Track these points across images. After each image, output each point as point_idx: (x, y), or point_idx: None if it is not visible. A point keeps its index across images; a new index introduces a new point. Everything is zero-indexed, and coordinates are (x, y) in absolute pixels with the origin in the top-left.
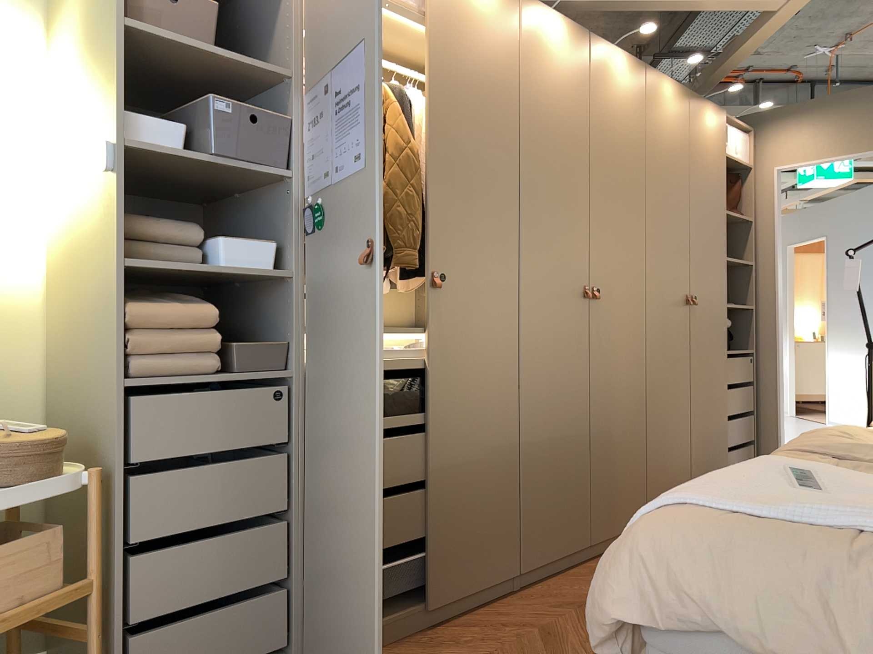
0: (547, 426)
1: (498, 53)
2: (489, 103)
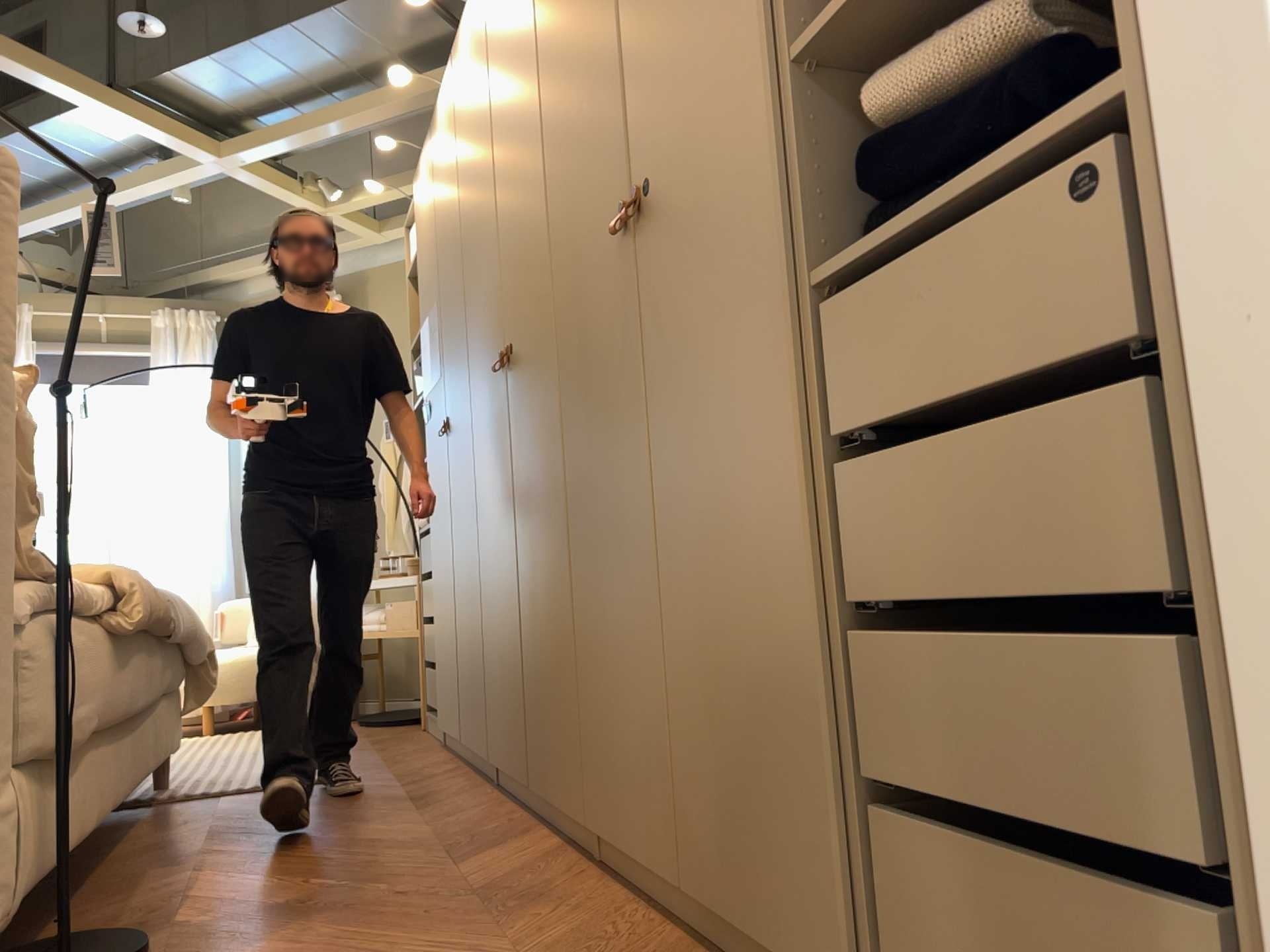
0: (495, 570)
1: (456, 162)
2: (456, 222)
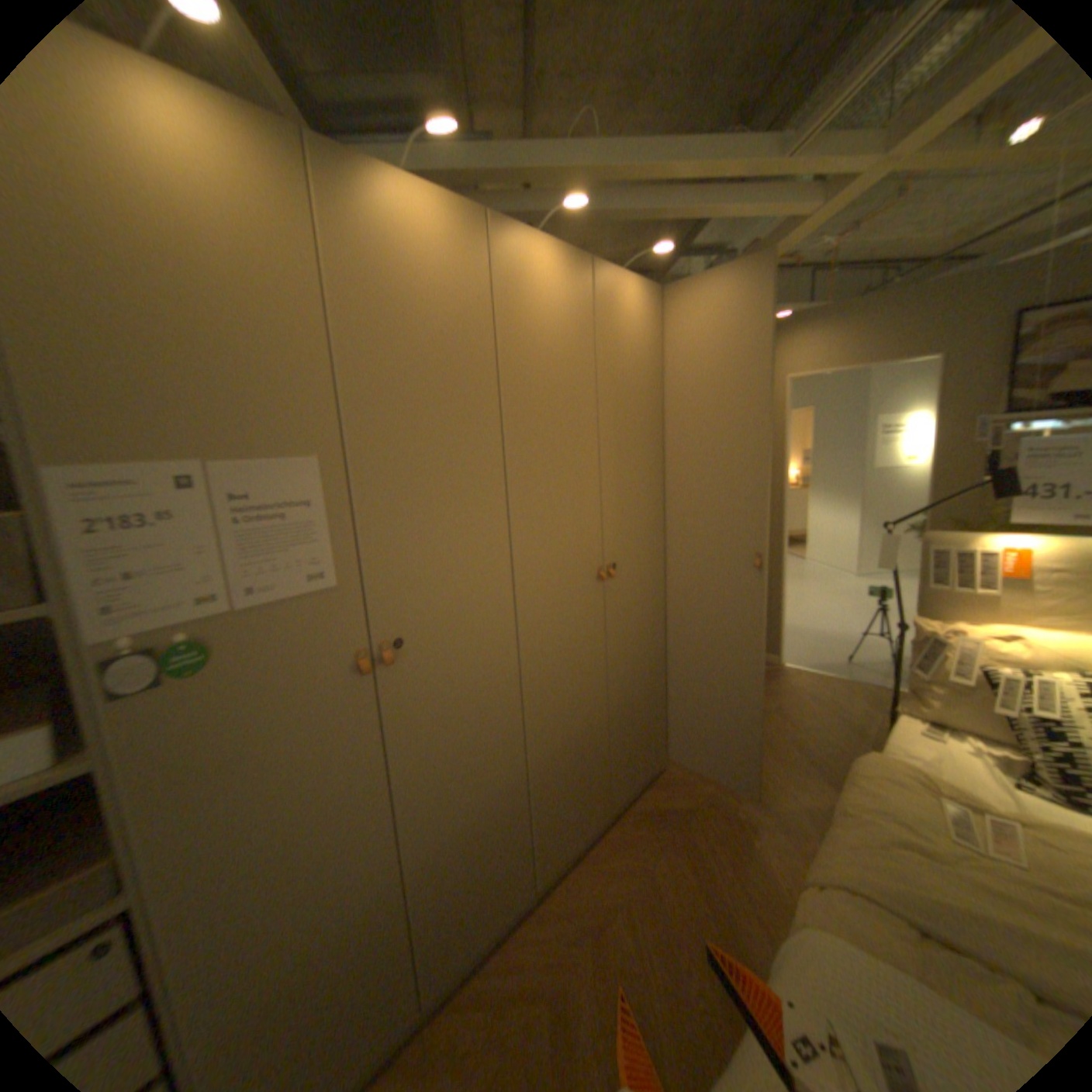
0: (559, 738)
1: (459, 312)
2: (451, 387)
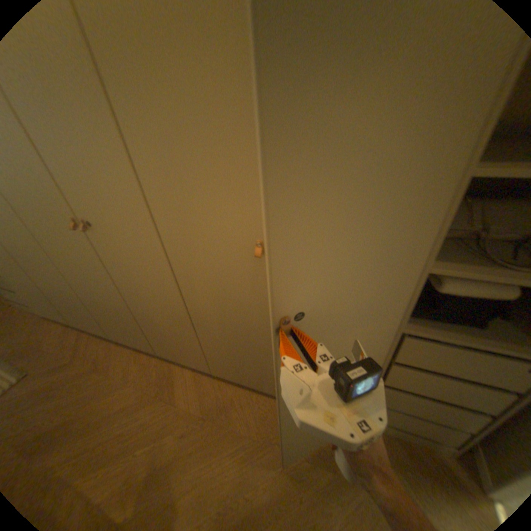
0: (89, 297)
1: None
2: None
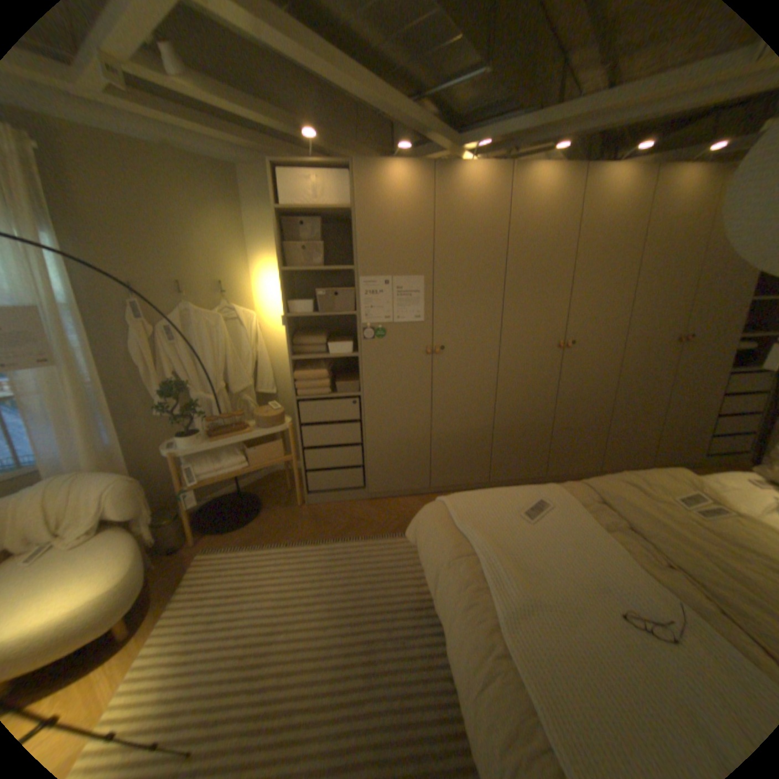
0: (515, 419)
1: (490, 213)
2: (480, 247)
